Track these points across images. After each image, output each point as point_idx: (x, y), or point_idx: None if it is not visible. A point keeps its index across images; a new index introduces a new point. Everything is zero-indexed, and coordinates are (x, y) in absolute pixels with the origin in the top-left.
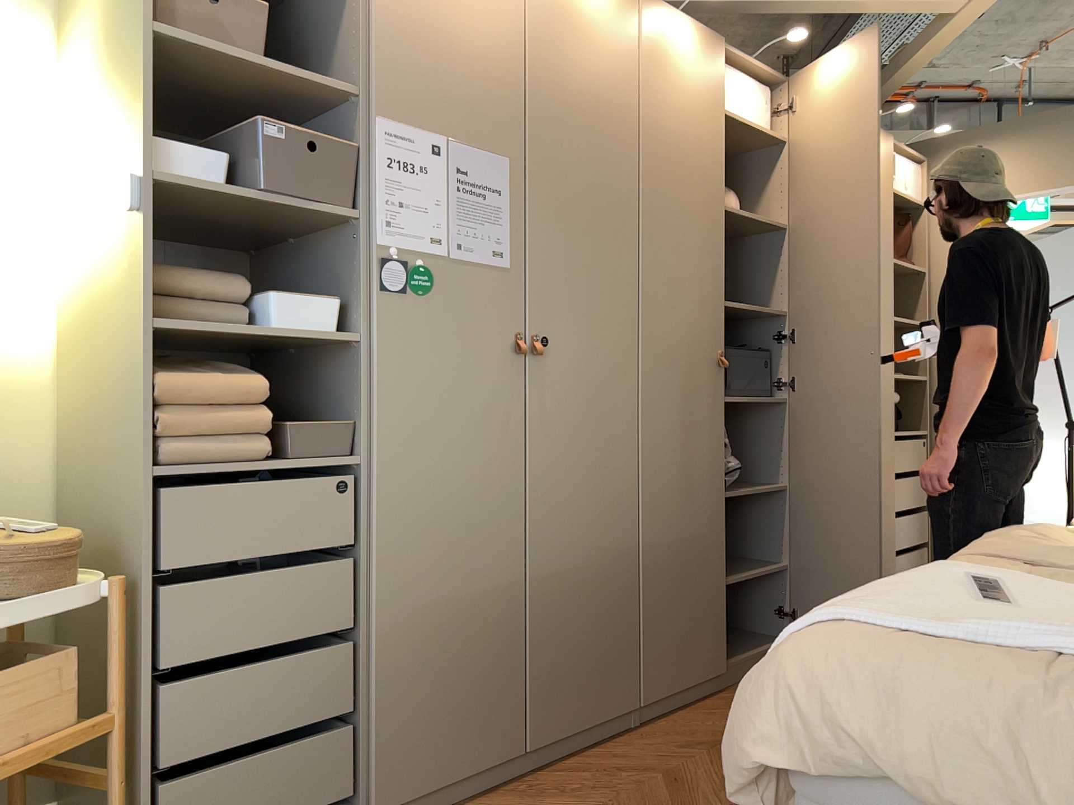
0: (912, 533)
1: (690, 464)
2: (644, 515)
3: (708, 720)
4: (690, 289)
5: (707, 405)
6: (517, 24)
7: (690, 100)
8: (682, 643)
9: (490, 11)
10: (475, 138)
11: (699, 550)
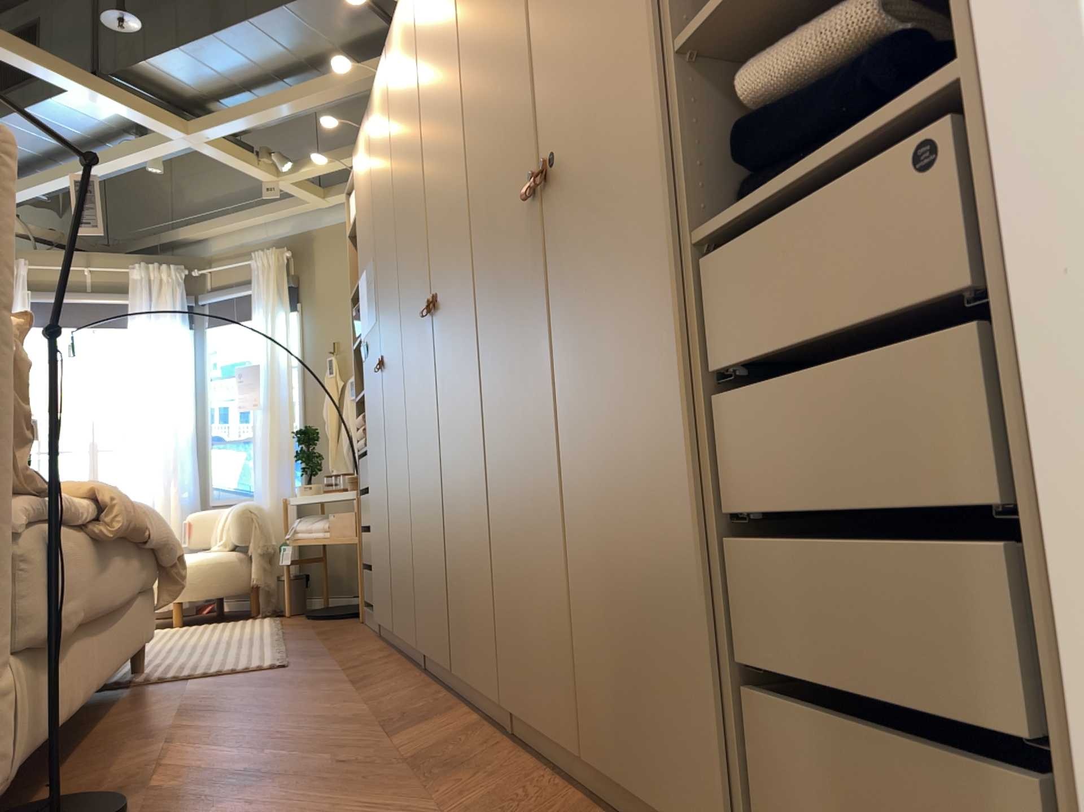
0: (806, 610)
1: (425, 427)
2: (414, 475)
3: (404, 674)
4: (416, 260)
5: (428, 365)
6: (375, 177)
7: (407, 89)
8: (431, 602)
9: (372, 186)
10: (374, 261)
11: (433, 513)
